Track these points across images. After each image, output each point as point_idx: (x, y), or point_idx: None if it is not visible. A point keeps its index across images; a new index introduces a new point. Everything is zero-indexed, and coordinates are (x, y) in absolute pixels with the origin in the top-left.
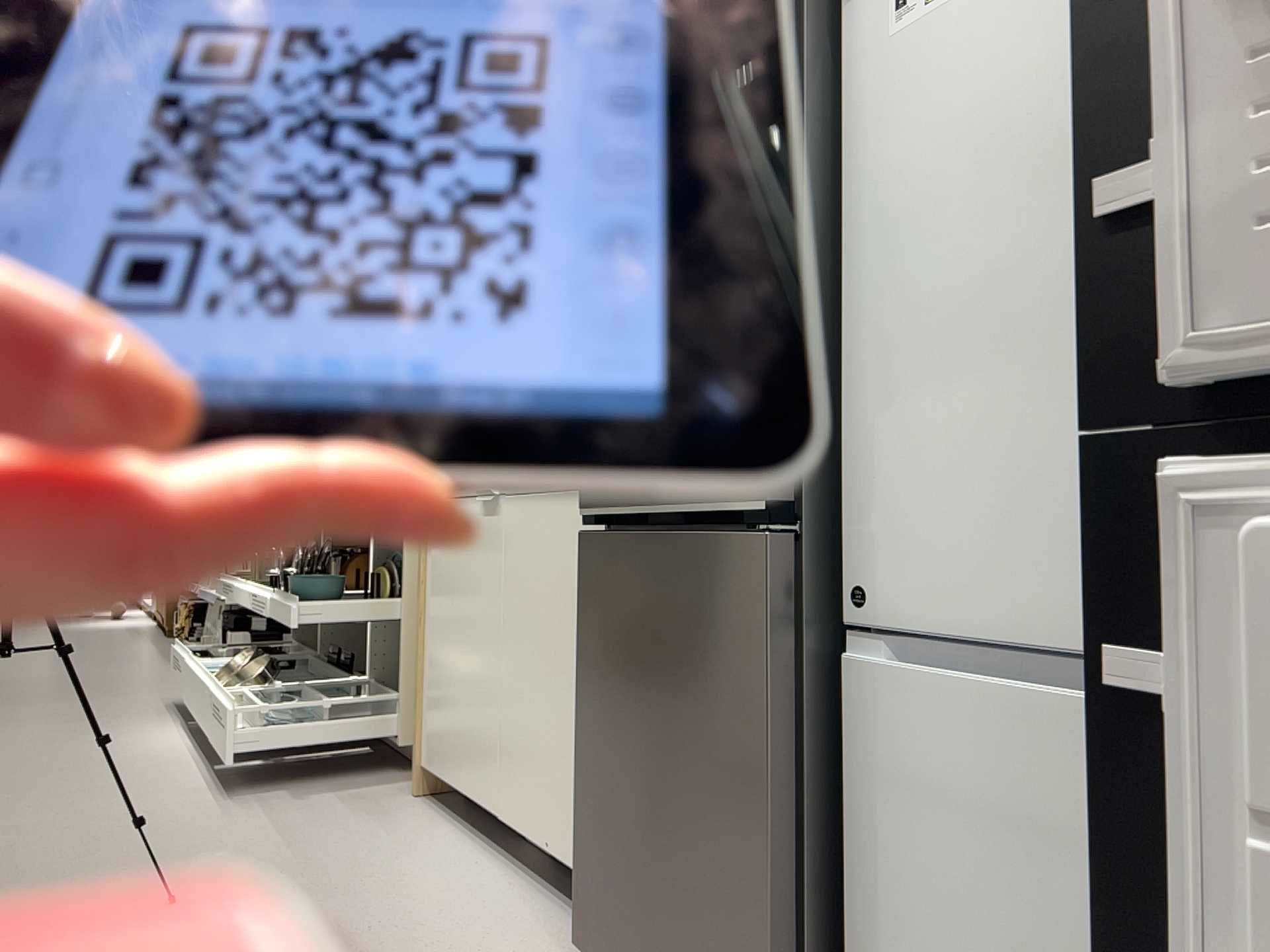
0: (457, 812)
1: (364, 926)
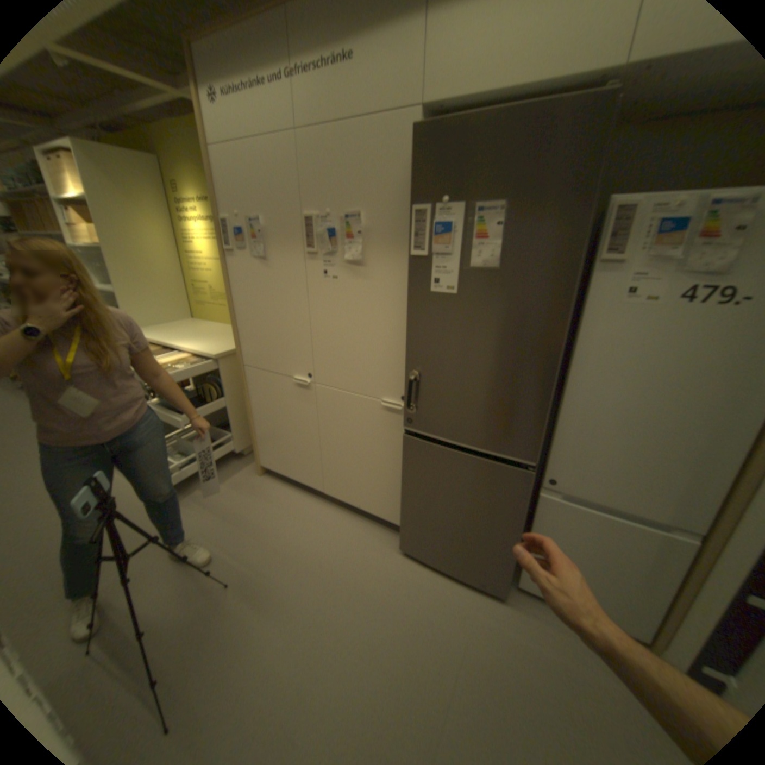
0: (285, 480)
1: (313, 562)
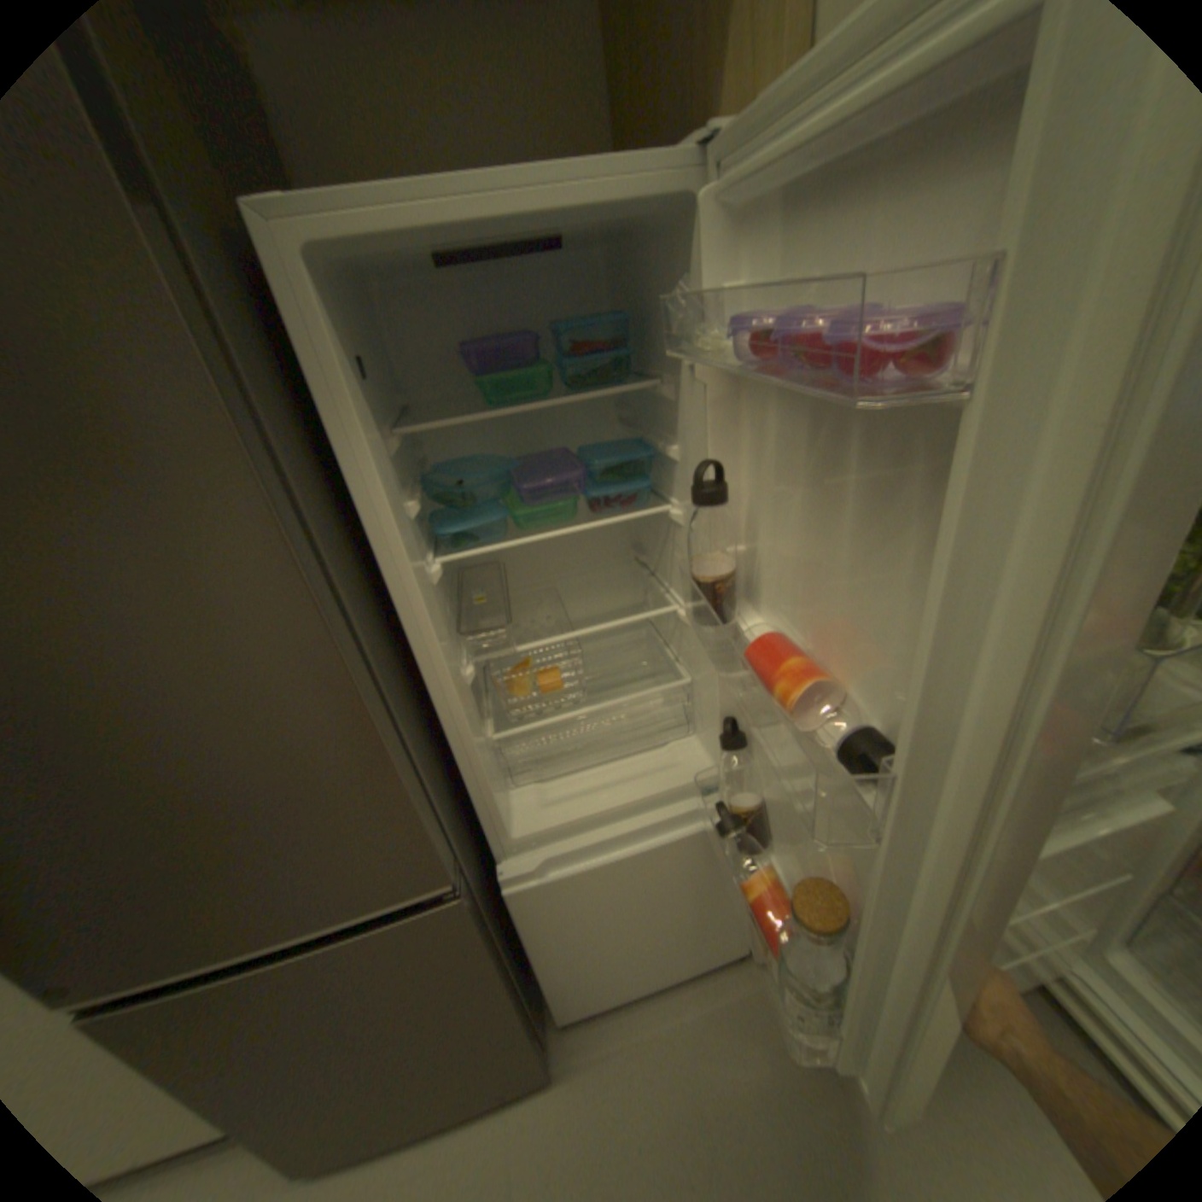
0: None
1: None
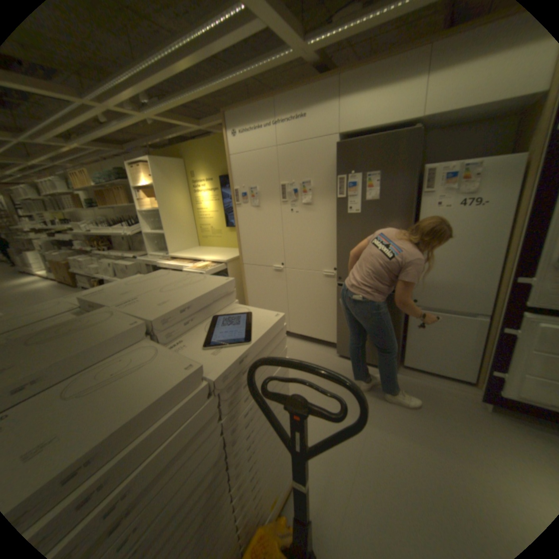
0: None
1: None
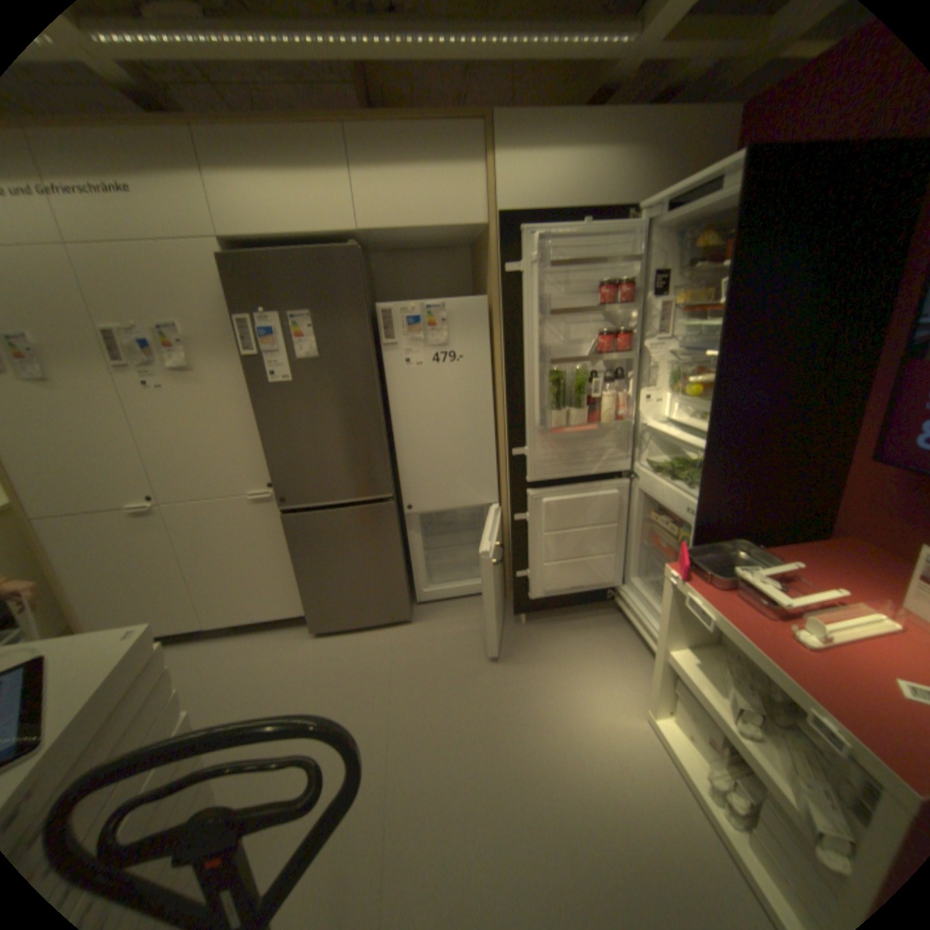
0: None
1: (218, 692)
